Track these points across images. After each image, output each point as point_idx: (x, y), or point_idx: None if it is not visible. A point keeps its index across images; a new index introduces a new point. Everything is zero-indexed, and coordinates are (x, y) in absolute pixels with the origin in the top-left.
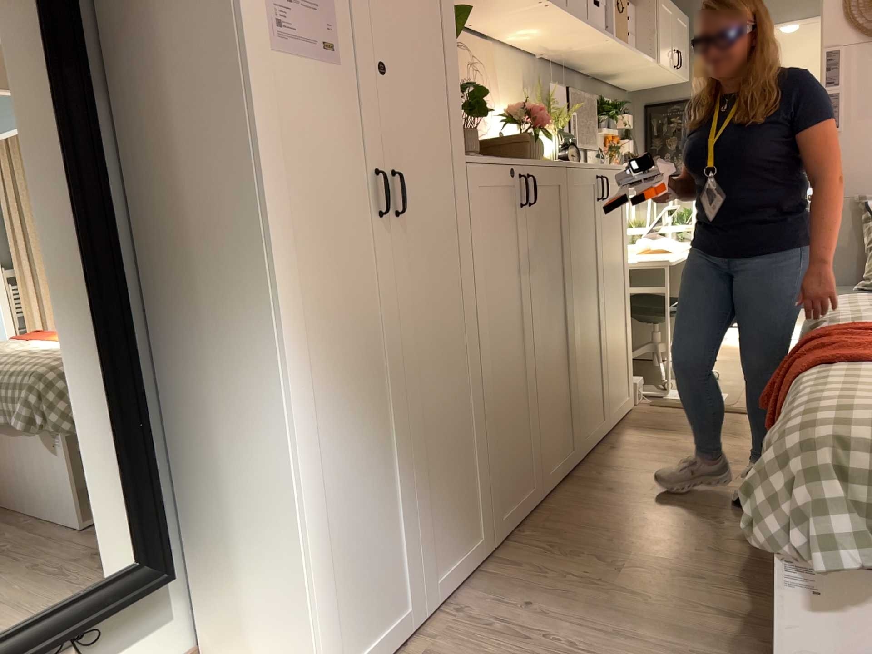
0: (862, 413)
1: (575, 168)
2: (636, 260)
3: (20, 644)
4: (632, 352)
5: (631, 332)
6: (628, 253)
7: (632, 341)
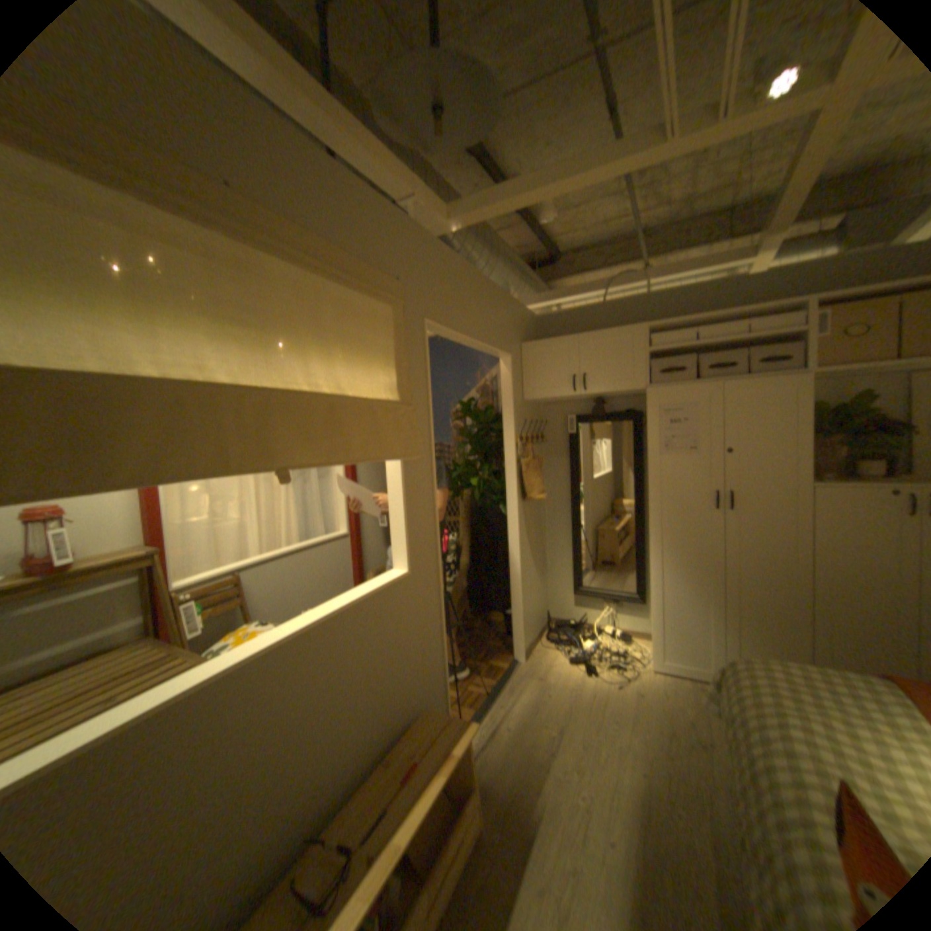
0: (771, 670)
1: None
2: None
3: (602, 595)
4: None
5: None
6: None
7: None
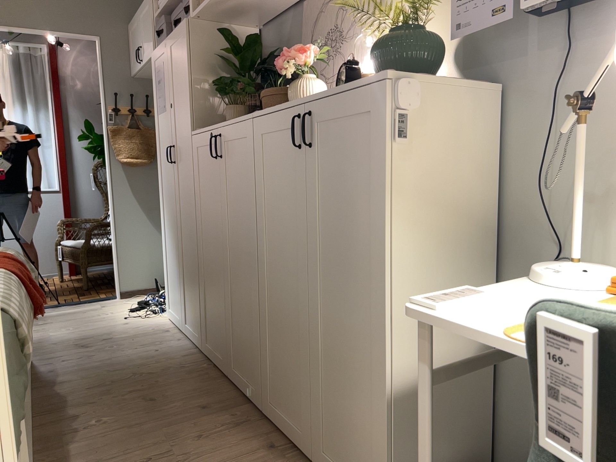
0: None
1: (262, 117)
2: (501, 300)
3: None
4: (384, 439)
5: (384, 403)
6: (385, 250)
7: (384, 421)
